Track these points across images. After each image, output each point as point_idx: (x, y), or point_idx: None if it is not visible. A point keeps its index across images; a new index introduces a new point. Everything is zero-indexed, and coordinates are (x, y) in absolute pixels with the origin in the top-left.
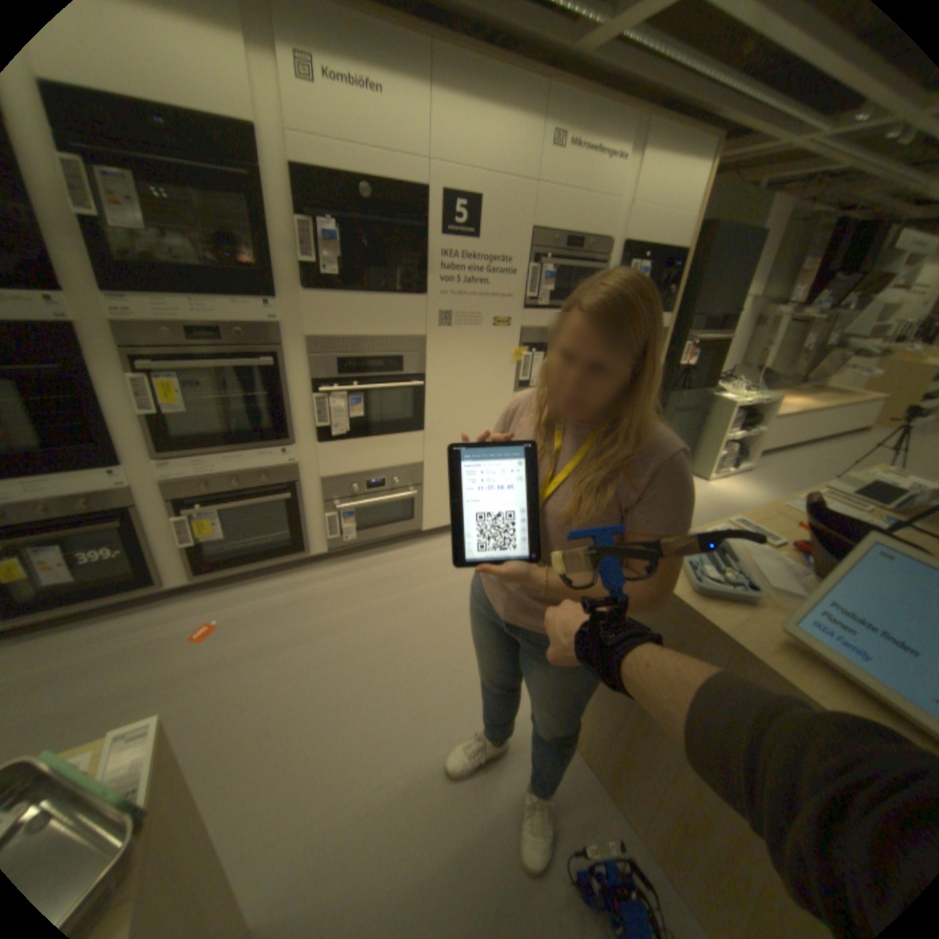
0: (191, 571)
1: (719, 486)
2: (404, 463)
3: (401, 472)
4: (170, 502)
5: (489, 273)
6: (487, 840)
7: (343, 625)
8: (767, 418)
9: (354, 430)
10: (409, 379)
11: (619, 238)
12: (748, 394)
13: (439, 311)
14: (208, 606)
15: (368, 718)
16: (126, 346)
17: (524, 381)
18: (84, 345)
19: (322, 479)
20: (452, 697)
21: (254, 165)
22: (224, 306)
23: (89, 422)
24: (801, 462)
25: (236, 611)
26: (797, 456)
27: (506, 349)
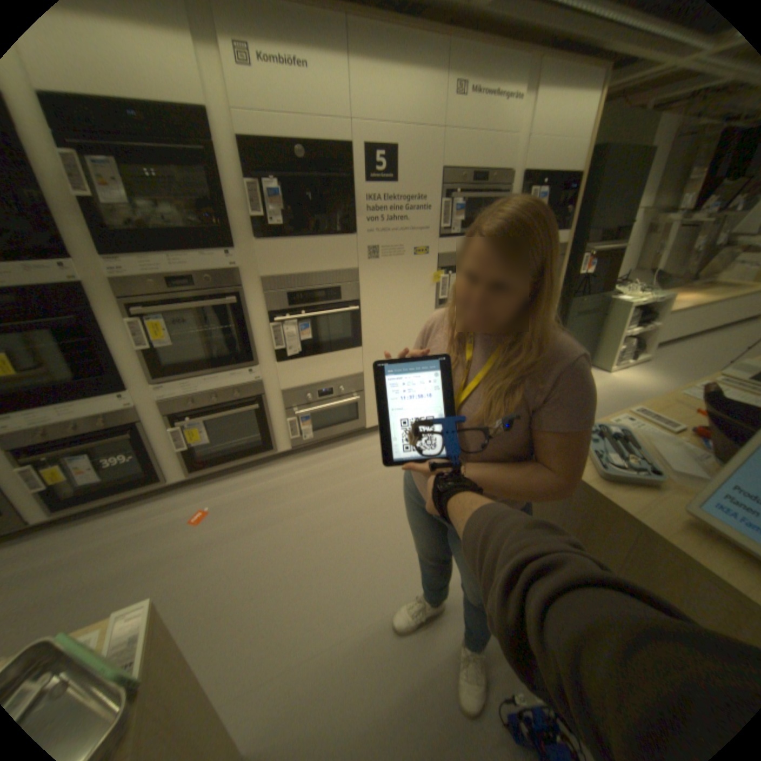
0: (187, 469)
1: (620, 376)
2: (348, 374)
3: (346, 382)
4: (166, 416)
5: (408, 210)
6: (430, 686)
7: (307, 508)
8: (662, 314)
9: (305, 350)
10: (347, 305)
11: (519, 169)
12: (644, 294)
13: (368, 247)
14: (202, 496)
15: (329, 584)
16: (123, 297)
17: (444, 299)
18: (92, 298)
19: (283, 392)
20: (396, 566)
21: (209, 141)
22: (195, 258)
23: (100, 359)
24: (695, 351)
25: (223, 499)
26: (691, 346)
27: (427, 273)
